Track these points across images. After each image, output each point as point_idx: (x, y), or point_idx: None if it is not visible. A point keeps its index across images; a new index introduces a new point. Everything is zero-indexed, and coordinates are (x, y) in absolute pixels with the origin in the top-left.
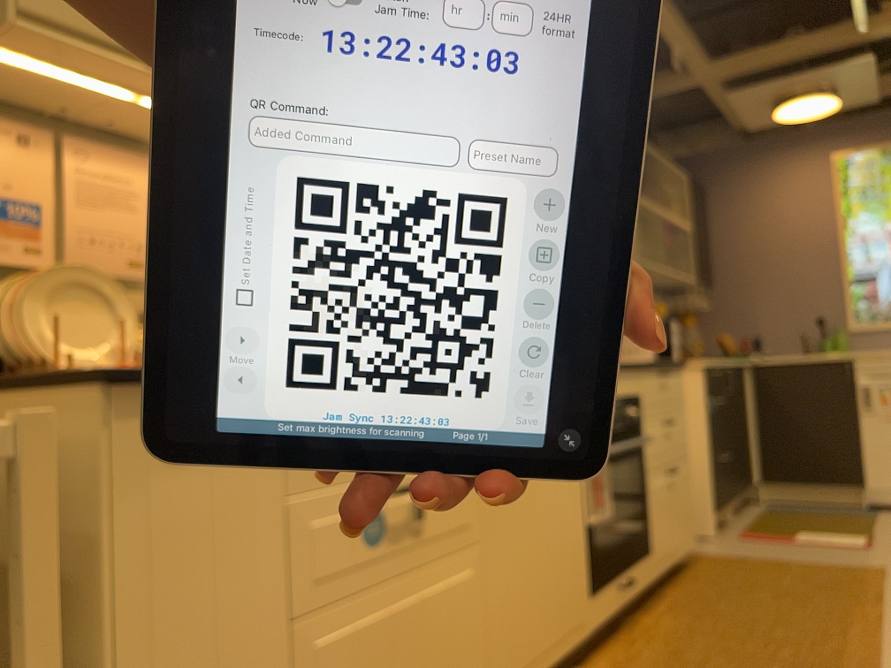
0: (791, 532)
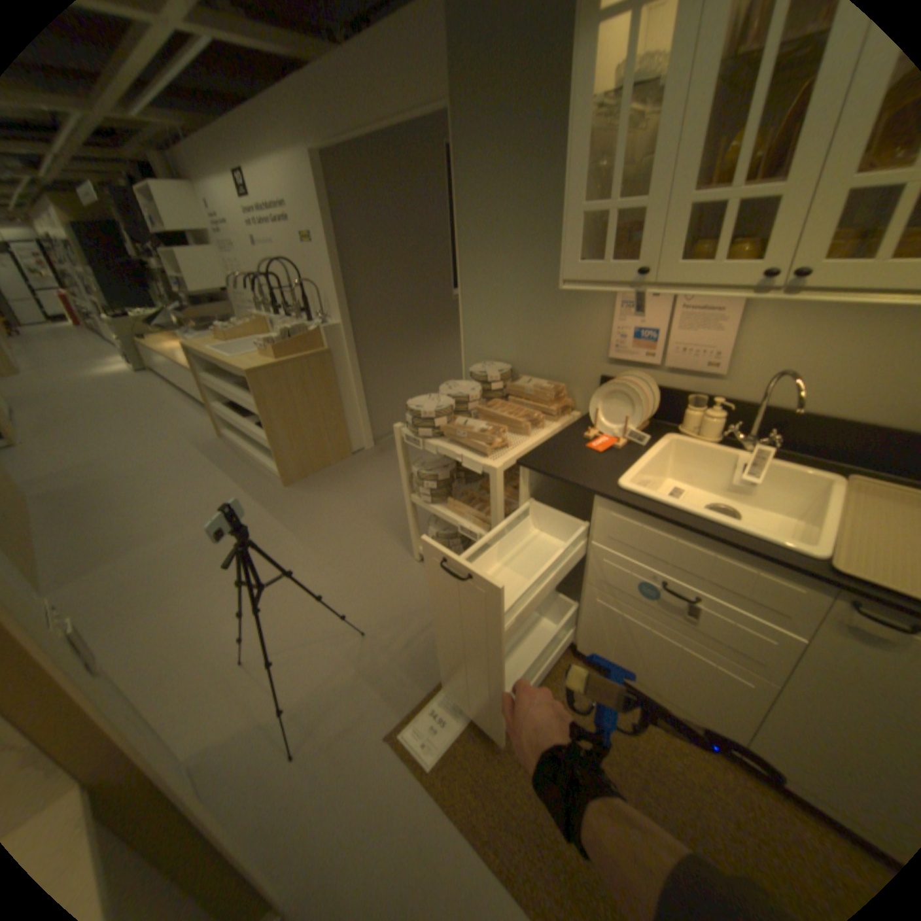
0: None
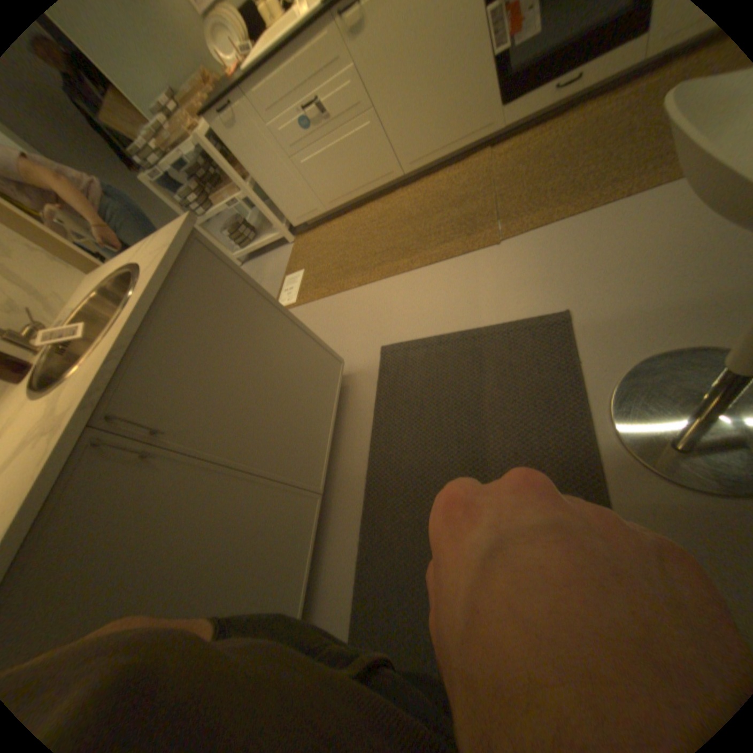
0: None
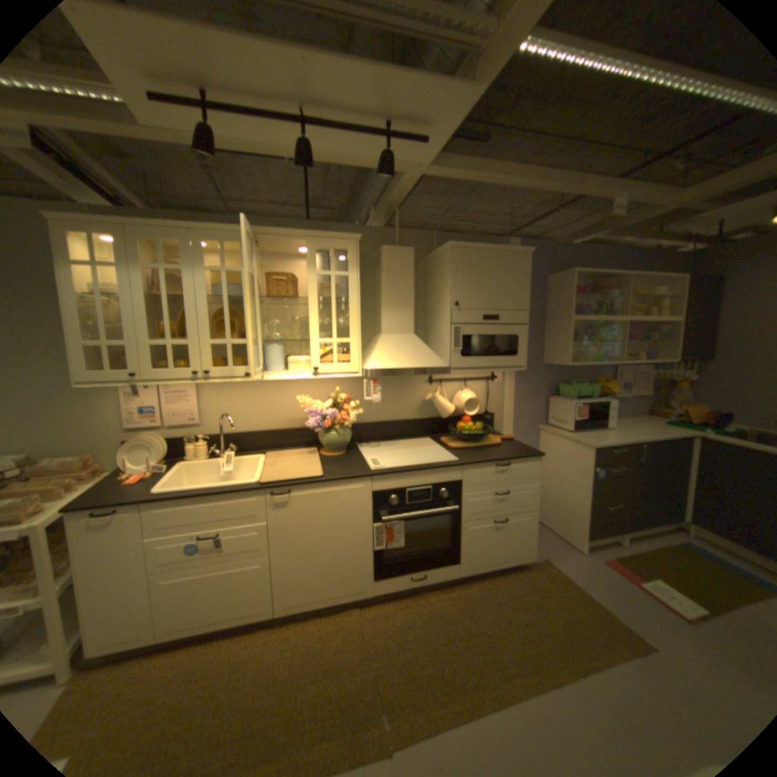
0: (654, 576)
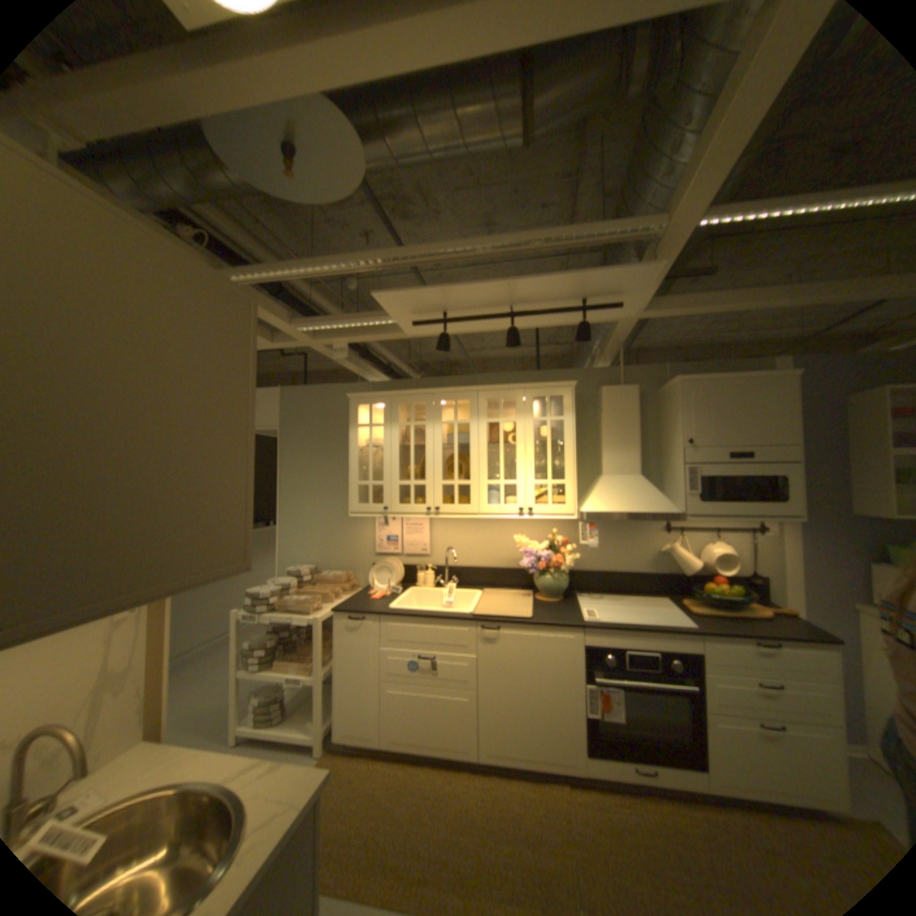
0: None
